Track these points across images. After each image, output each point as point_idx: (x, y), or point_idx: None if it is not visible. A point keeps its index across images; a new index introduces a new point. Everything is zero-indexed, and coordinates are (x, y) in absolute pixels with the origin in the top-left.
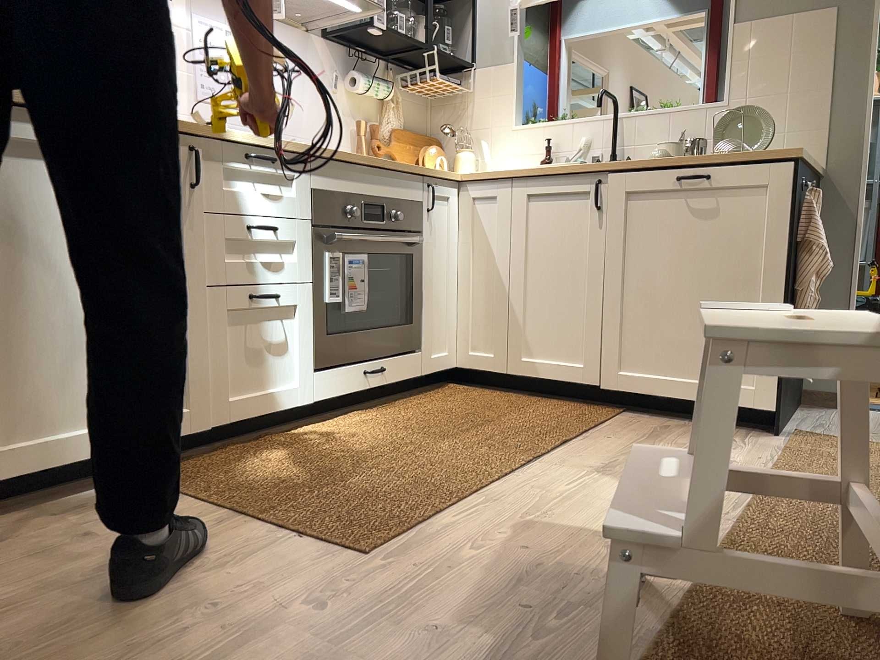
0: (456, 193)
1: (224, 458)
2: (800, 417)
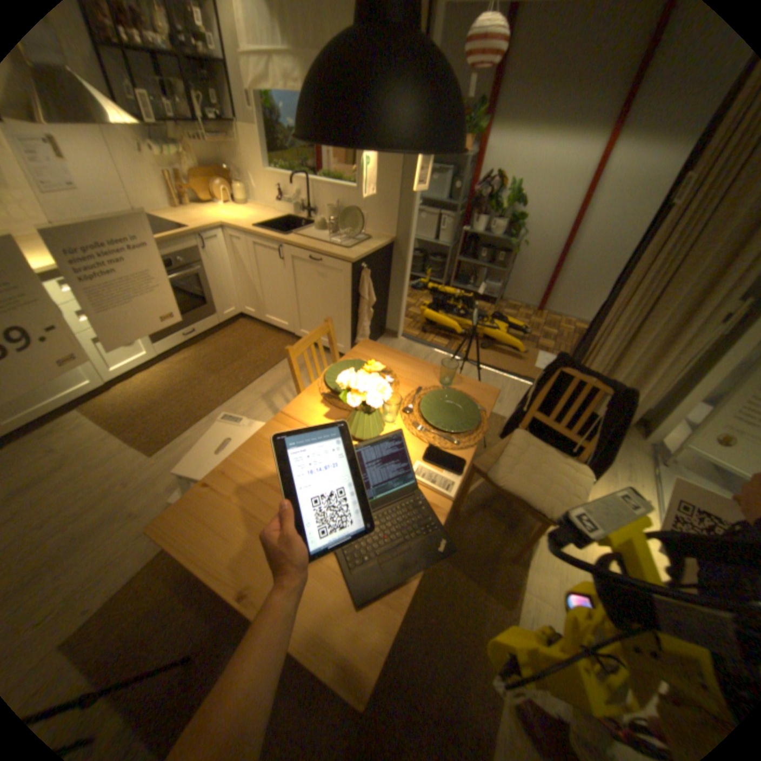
0: (221, 232)
1: (113, 394)
2: None
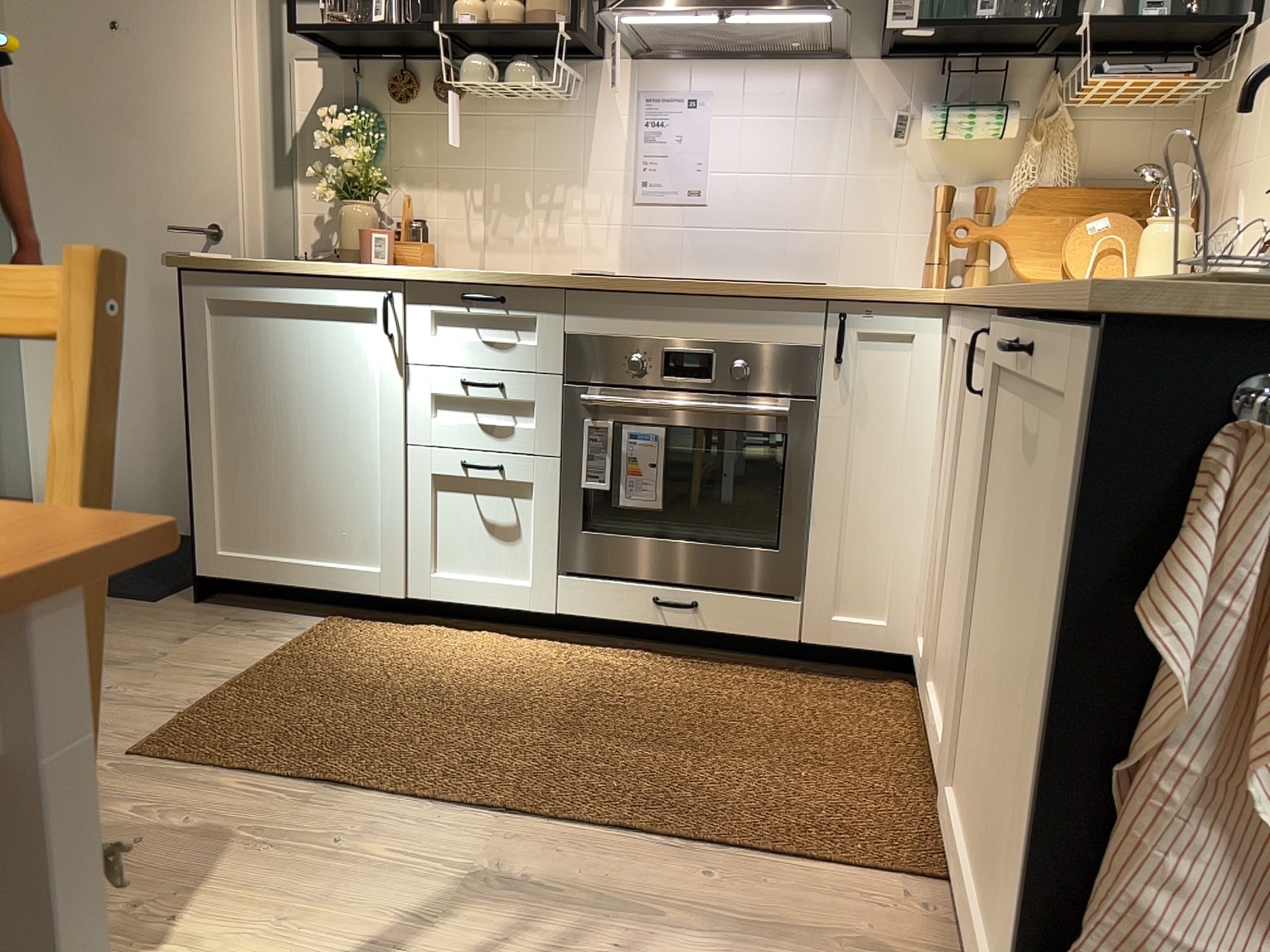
0: (939, 331)
1: (396, 636)
2: None
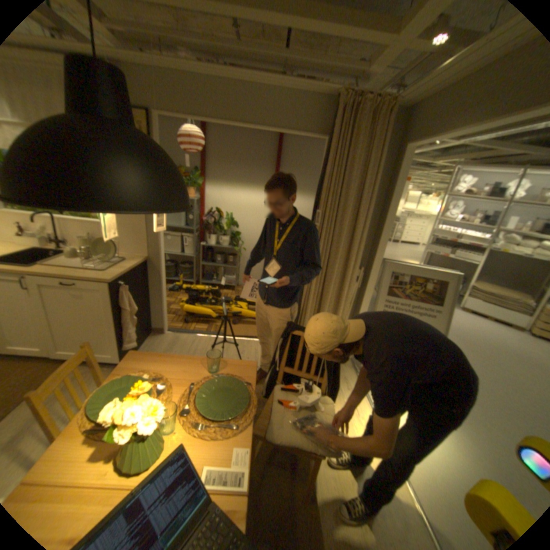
0: None
1: None
2: (142, 348)
